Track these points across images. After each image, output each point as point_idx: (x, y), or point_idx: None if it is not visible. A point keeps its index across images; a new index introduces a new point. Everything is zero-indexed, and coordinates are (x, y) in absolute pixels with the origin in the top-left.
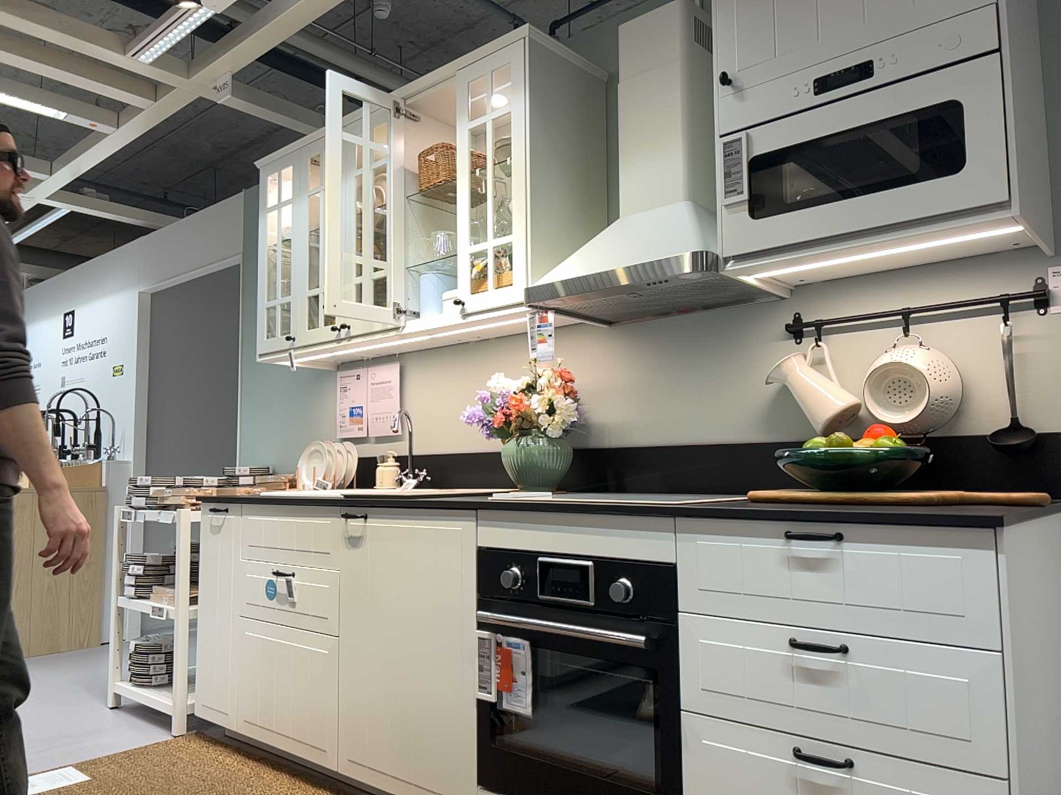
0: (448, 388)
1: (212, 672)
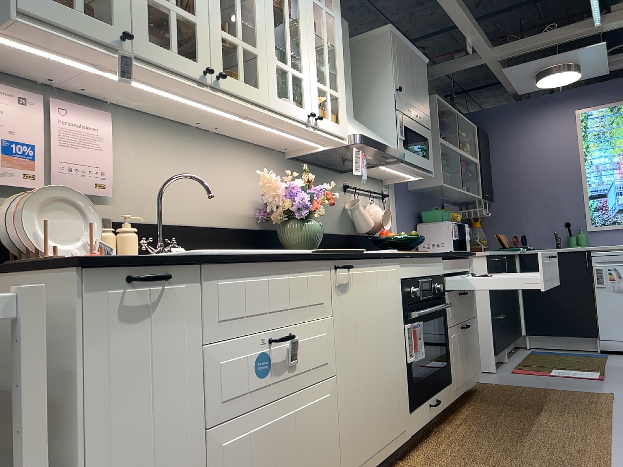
0: (170, 162)
1: None
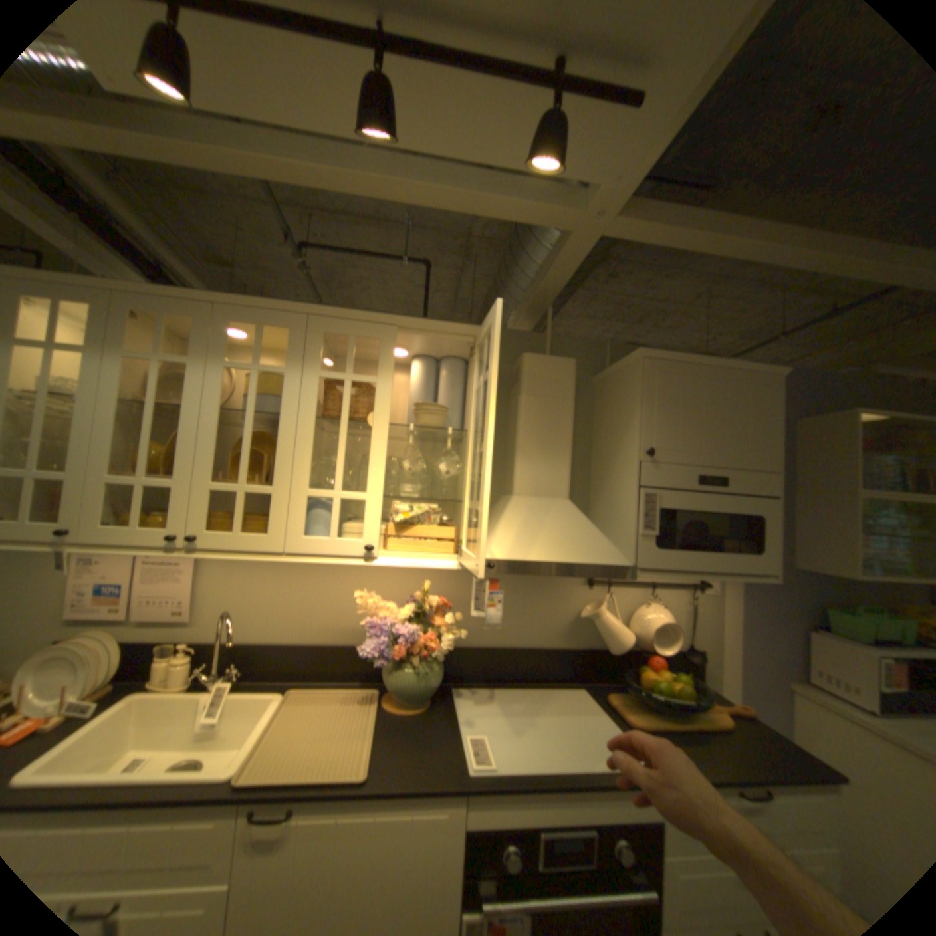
0: (268, 579)
1: None
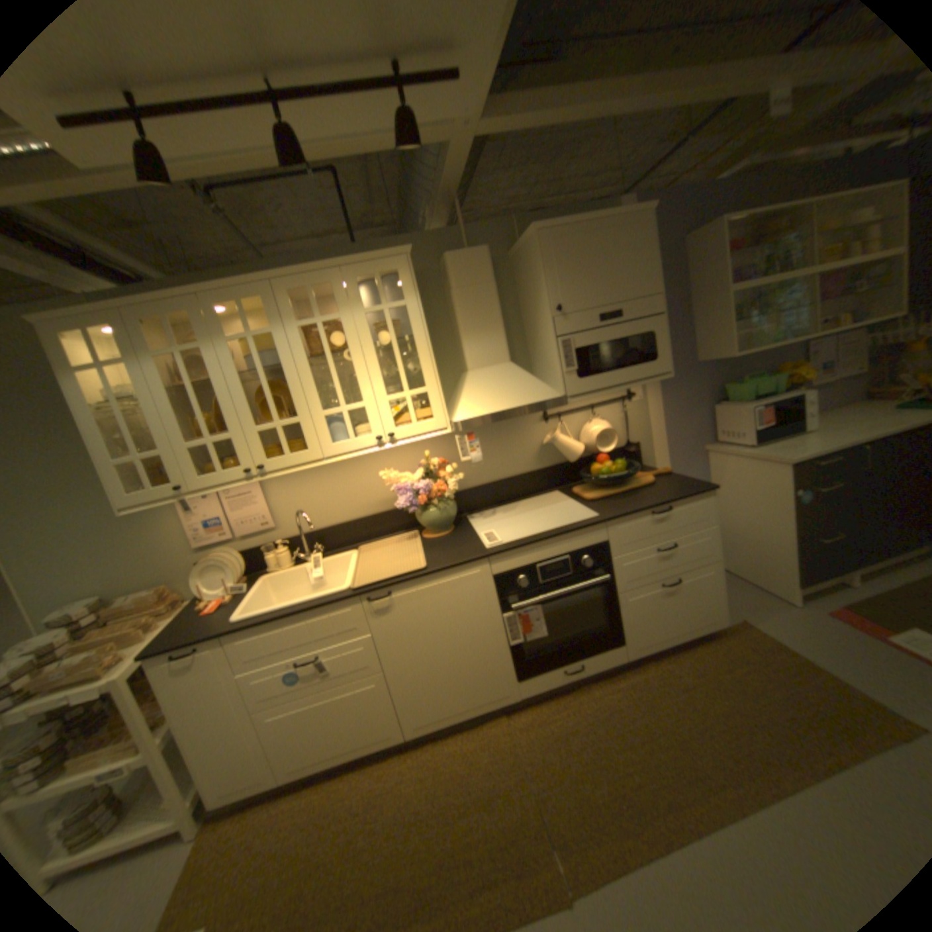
0: (316, 485)
1: (226, 770)
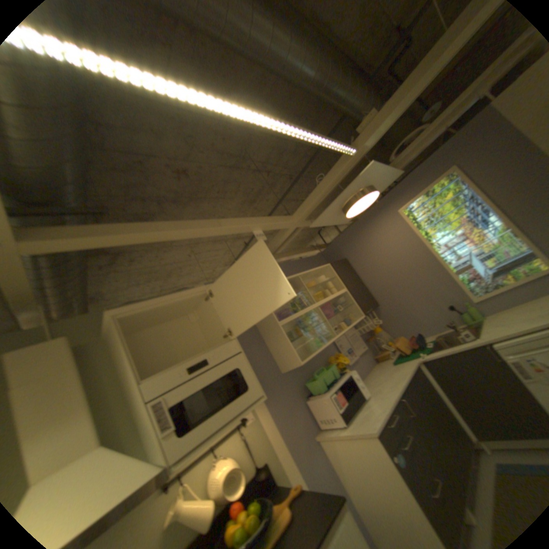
0: None
1: None
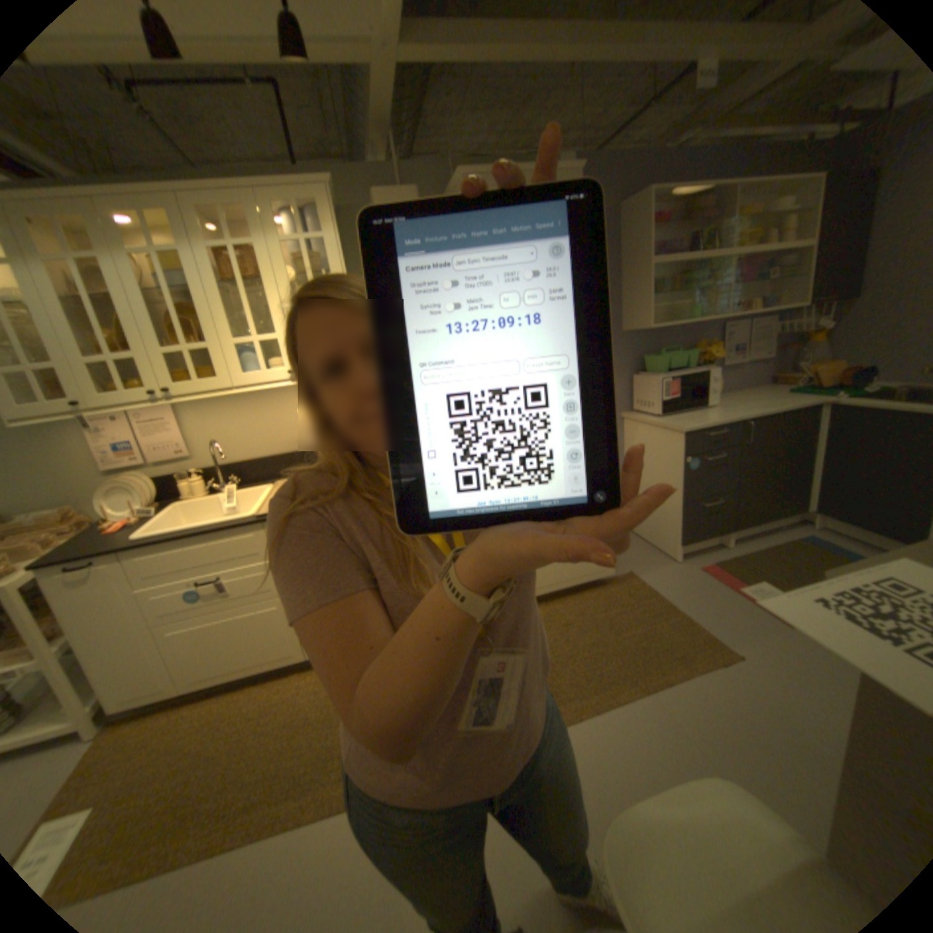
0: (234, 418)
1: (125, 678)
